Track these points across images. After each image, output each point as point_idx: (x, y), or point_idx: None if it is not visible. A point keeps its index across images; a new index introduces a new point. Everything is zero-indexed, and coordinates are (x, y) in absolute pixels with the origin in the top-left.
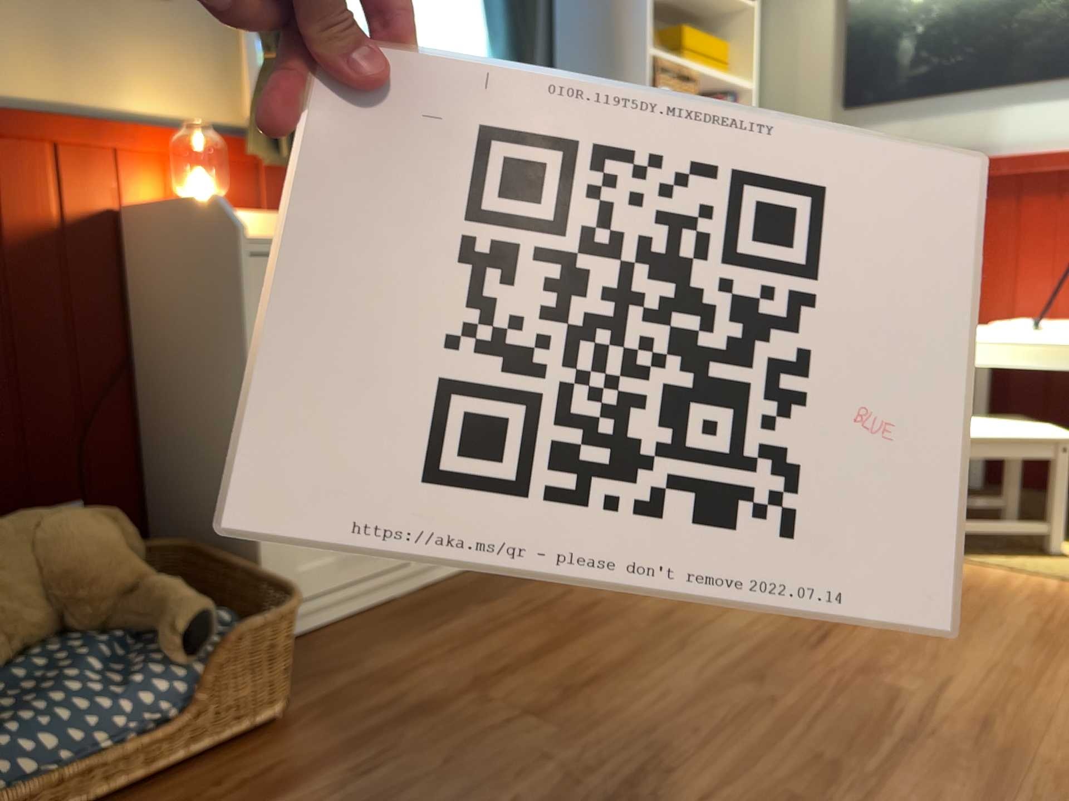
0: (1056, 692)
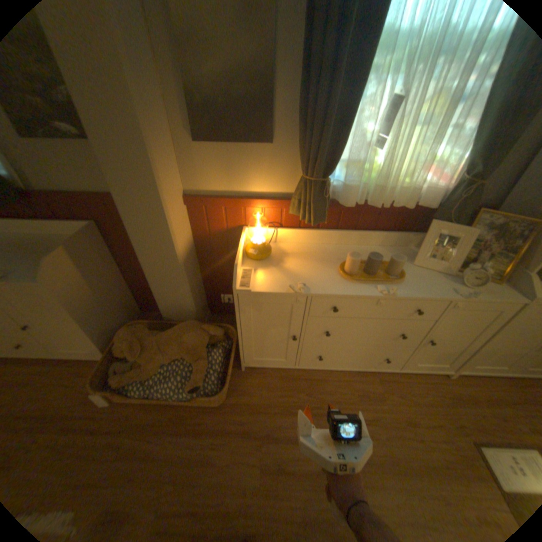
0: None
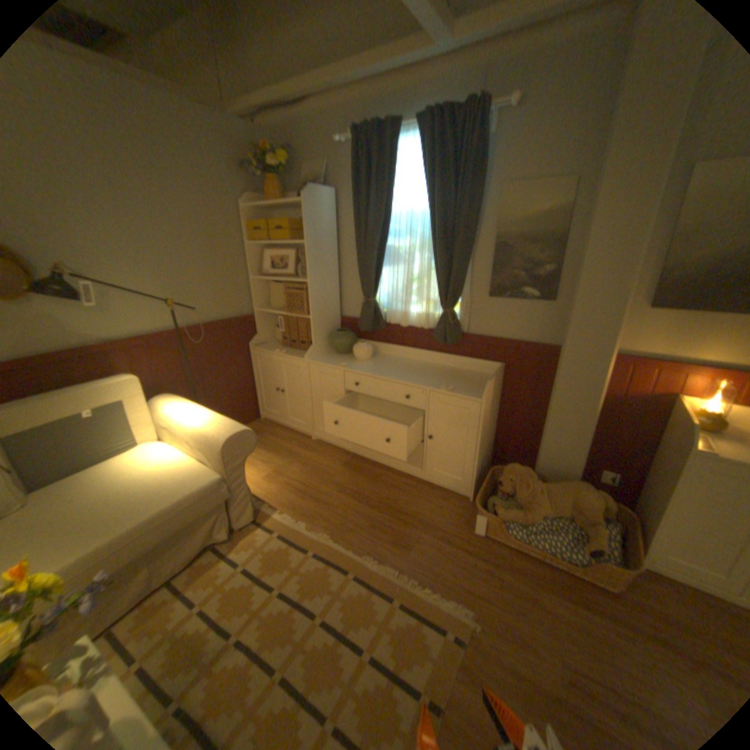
0: None
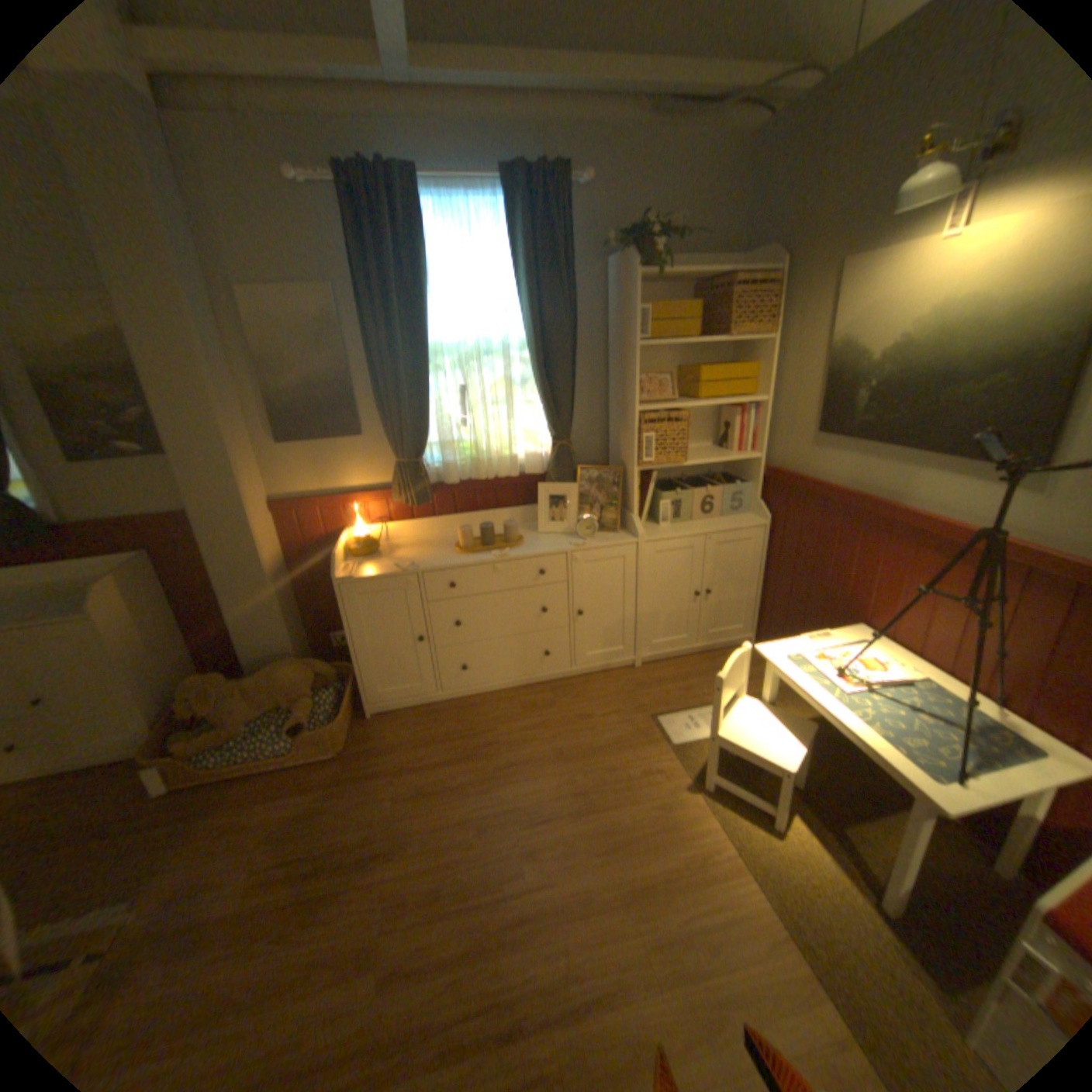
0: (585, 928)
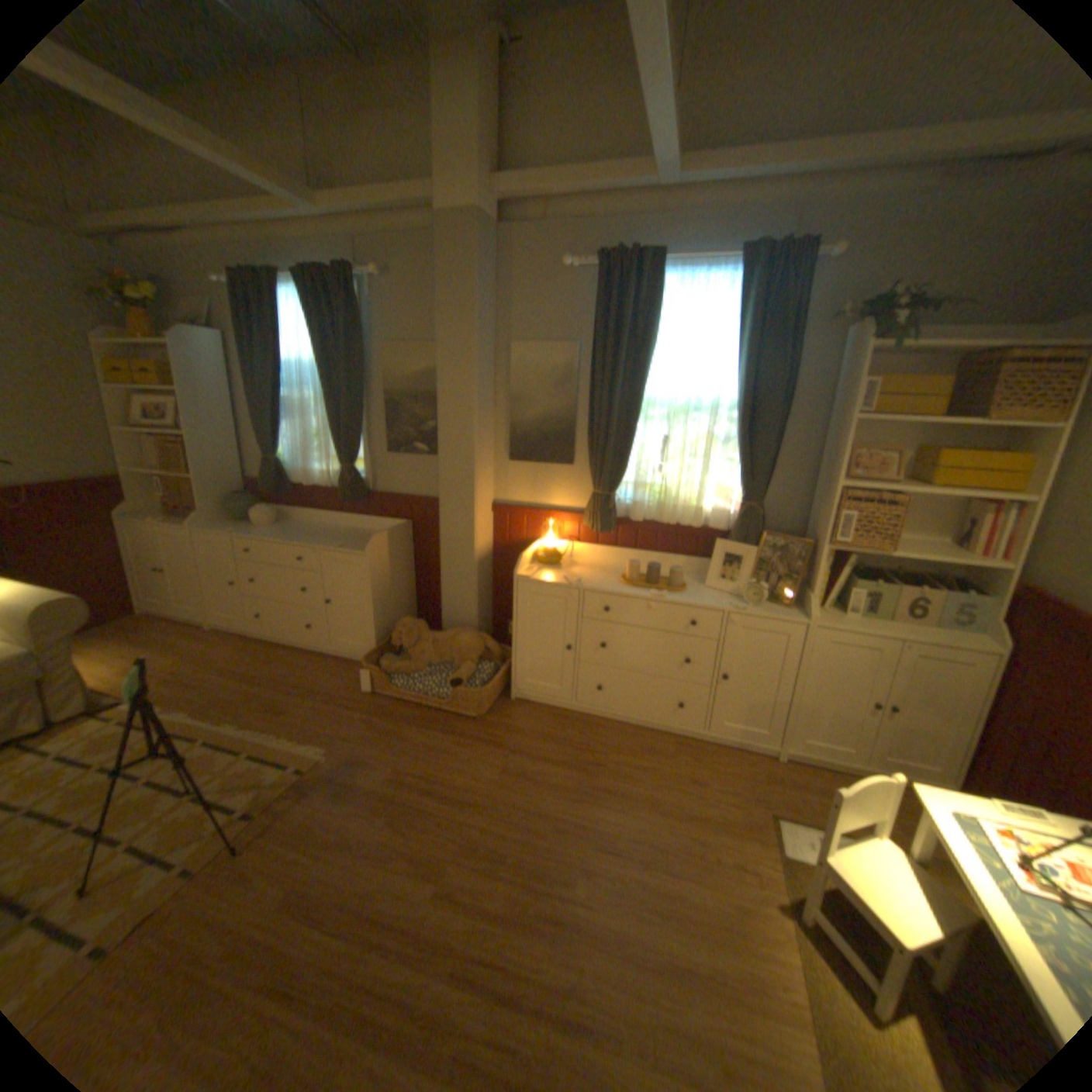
0: (610, 966)
